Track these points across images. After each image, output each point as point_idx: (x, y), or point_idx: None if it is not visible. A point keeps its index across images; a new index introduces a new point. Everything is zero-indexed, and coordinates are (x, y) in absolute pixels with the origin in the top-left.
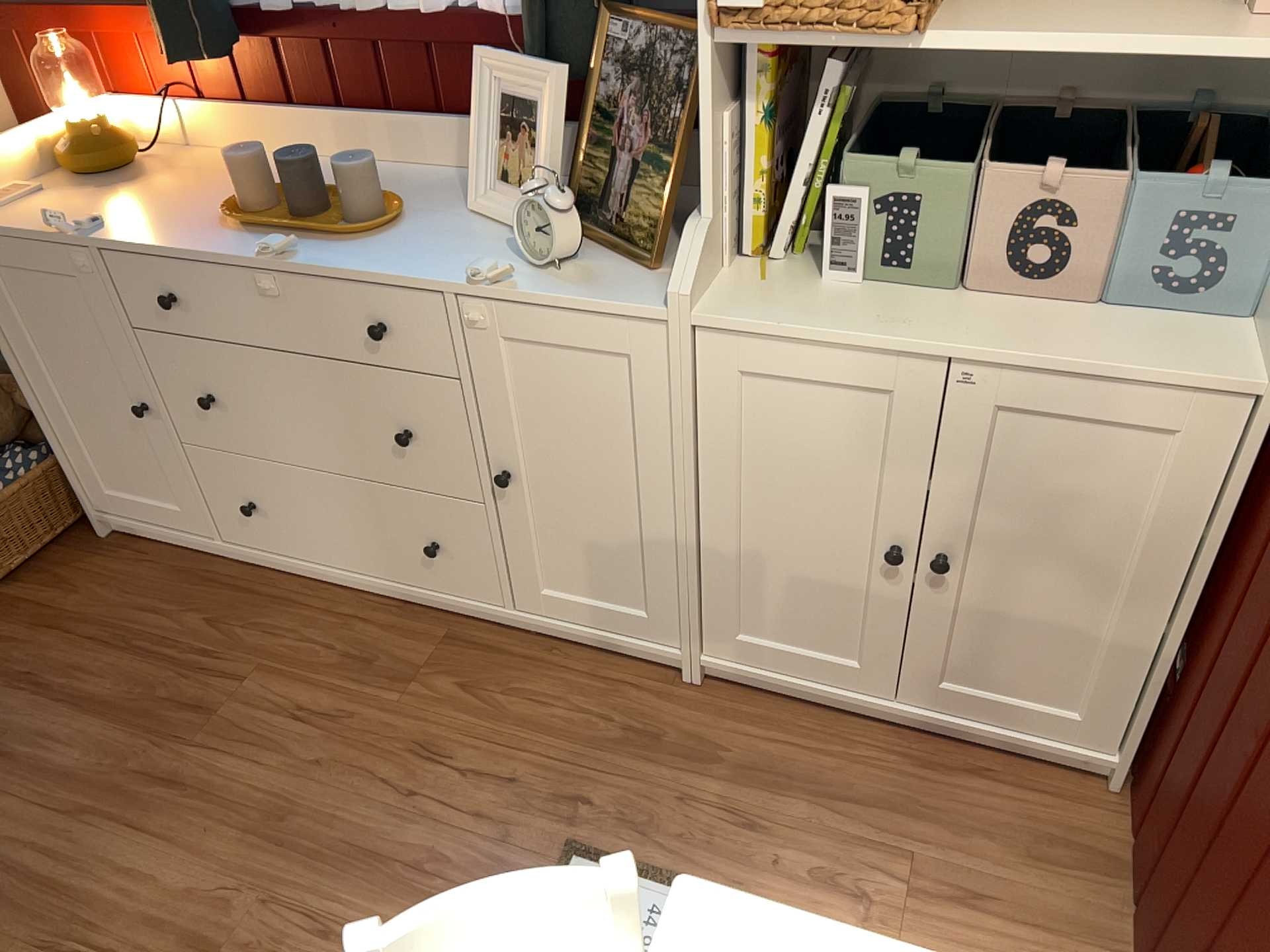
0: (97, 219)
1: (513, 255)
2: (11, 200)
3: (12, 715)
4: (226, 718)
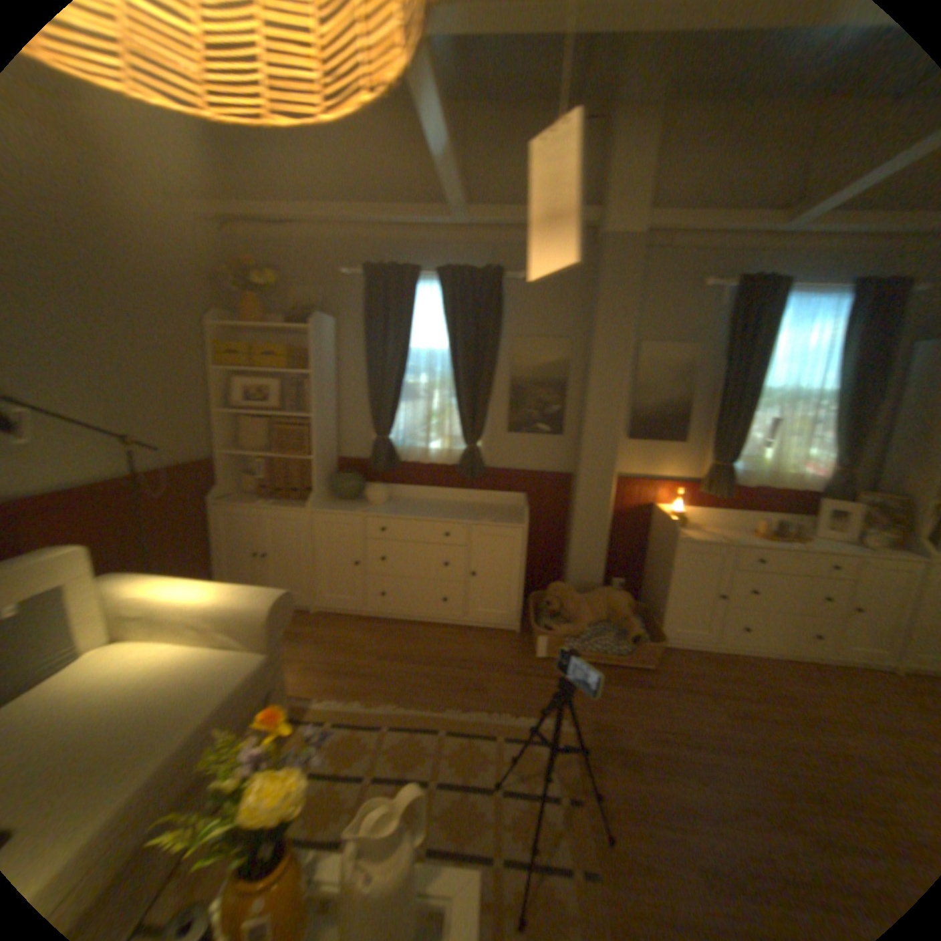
0: (732, 539)
1: (860, 549)
2: (685, 533)
3: (736, 709)
4: (800, 701)
